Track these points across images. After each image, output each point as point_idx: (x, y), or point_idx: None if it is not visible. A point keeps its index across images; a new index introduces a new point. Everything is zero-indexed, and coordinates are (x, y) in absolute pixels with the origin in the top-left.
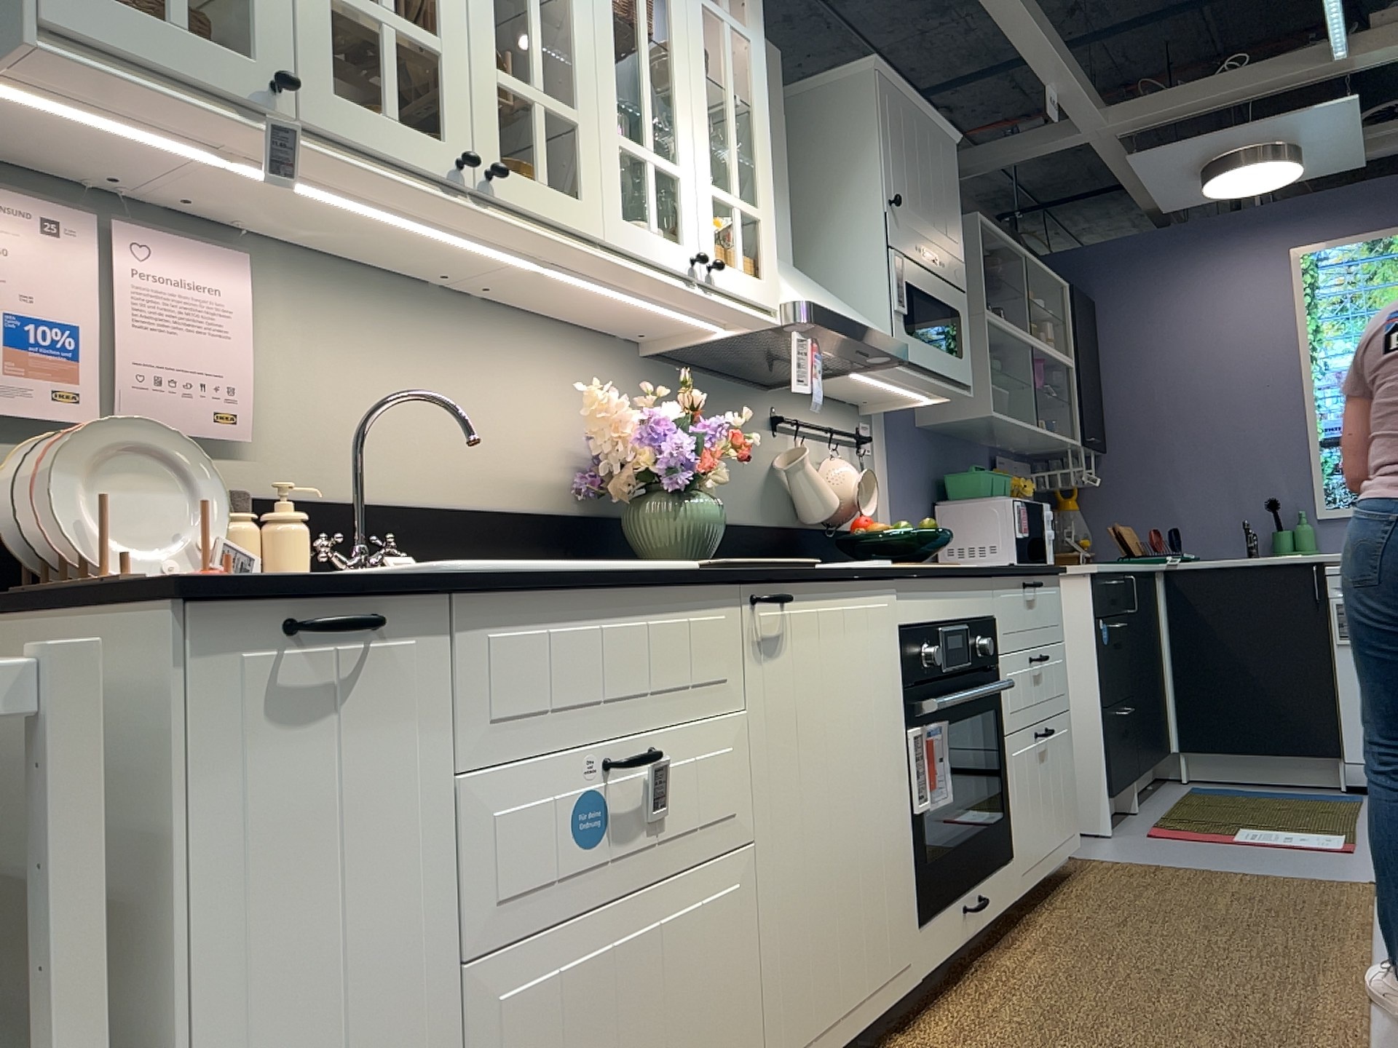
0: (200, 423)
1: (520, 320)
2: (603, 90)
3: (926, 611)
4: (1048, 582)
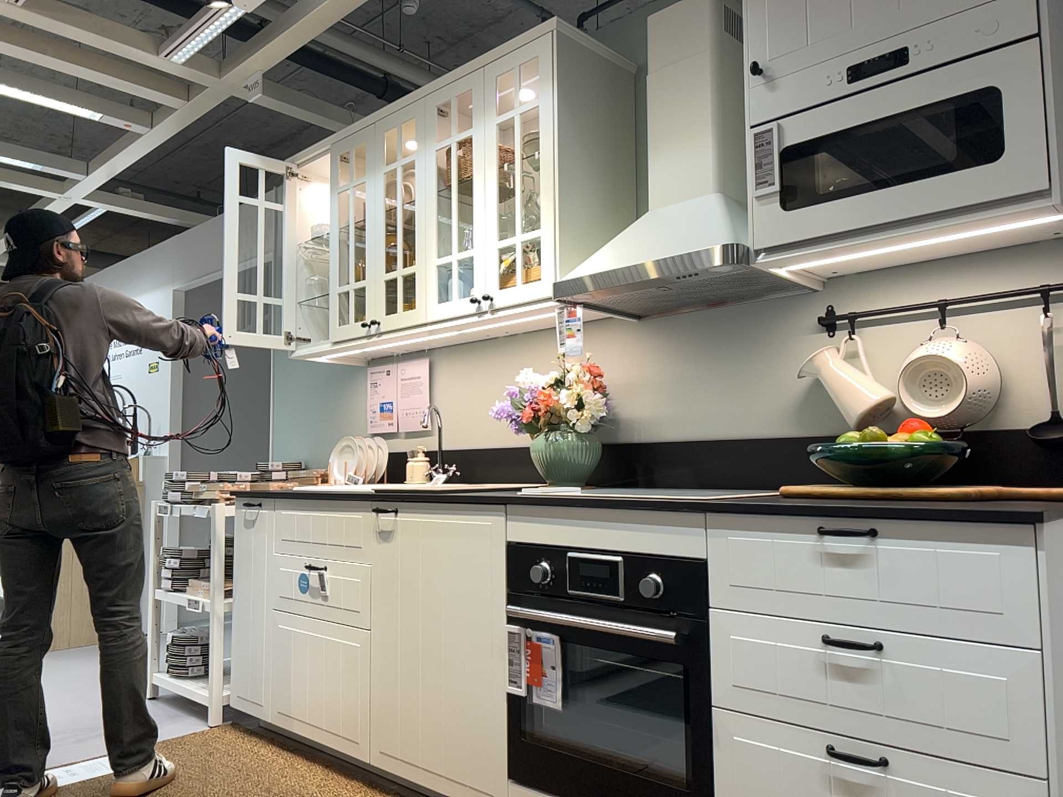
0: (415, 425)
1: (542, 335)
2: (427, 242)
3: (545, 535)
4: (942, 534)
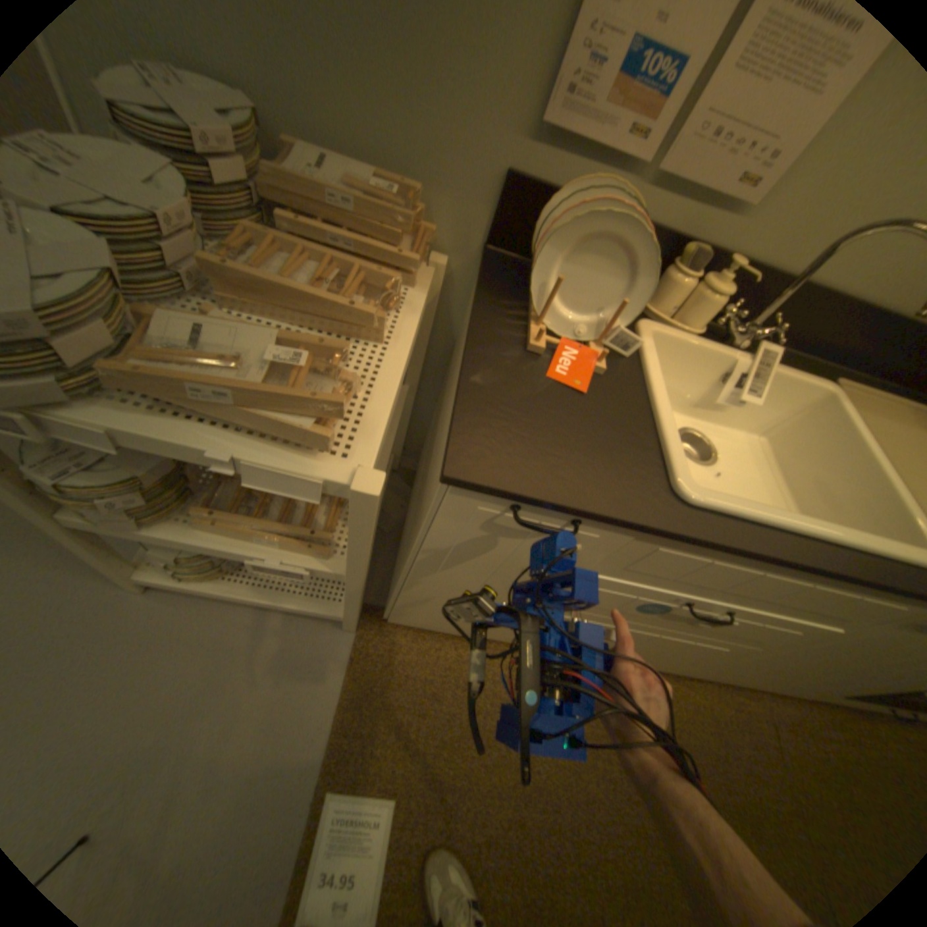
0: (727, 178)
1: None
2: None
3: None
4: None
